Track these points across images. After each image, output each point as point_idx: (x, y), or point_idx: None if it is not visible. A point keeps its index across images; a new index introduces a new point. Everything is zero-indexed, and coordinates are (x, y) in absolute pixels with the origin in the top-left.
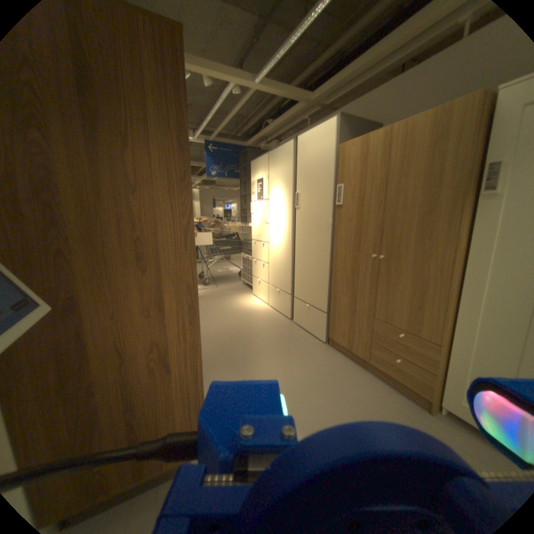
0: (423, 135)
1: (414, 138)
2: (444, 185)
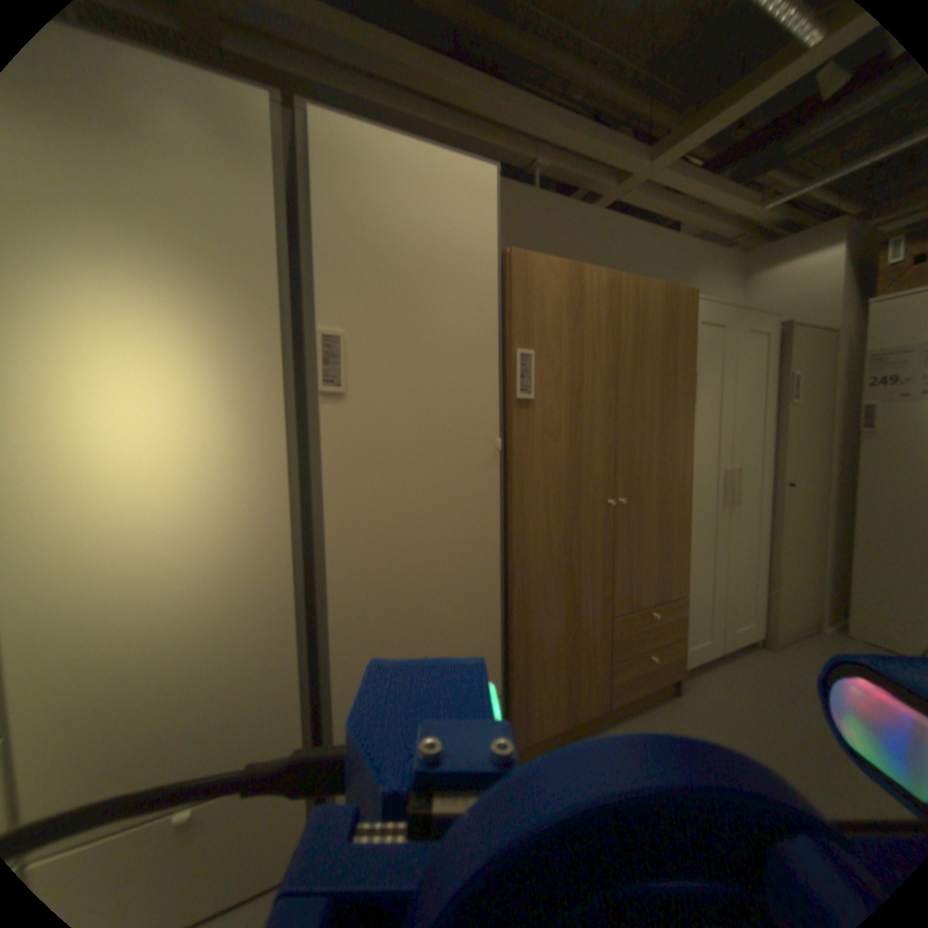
0: (658, 314)
1: (649, 313)
2: (680, 389)
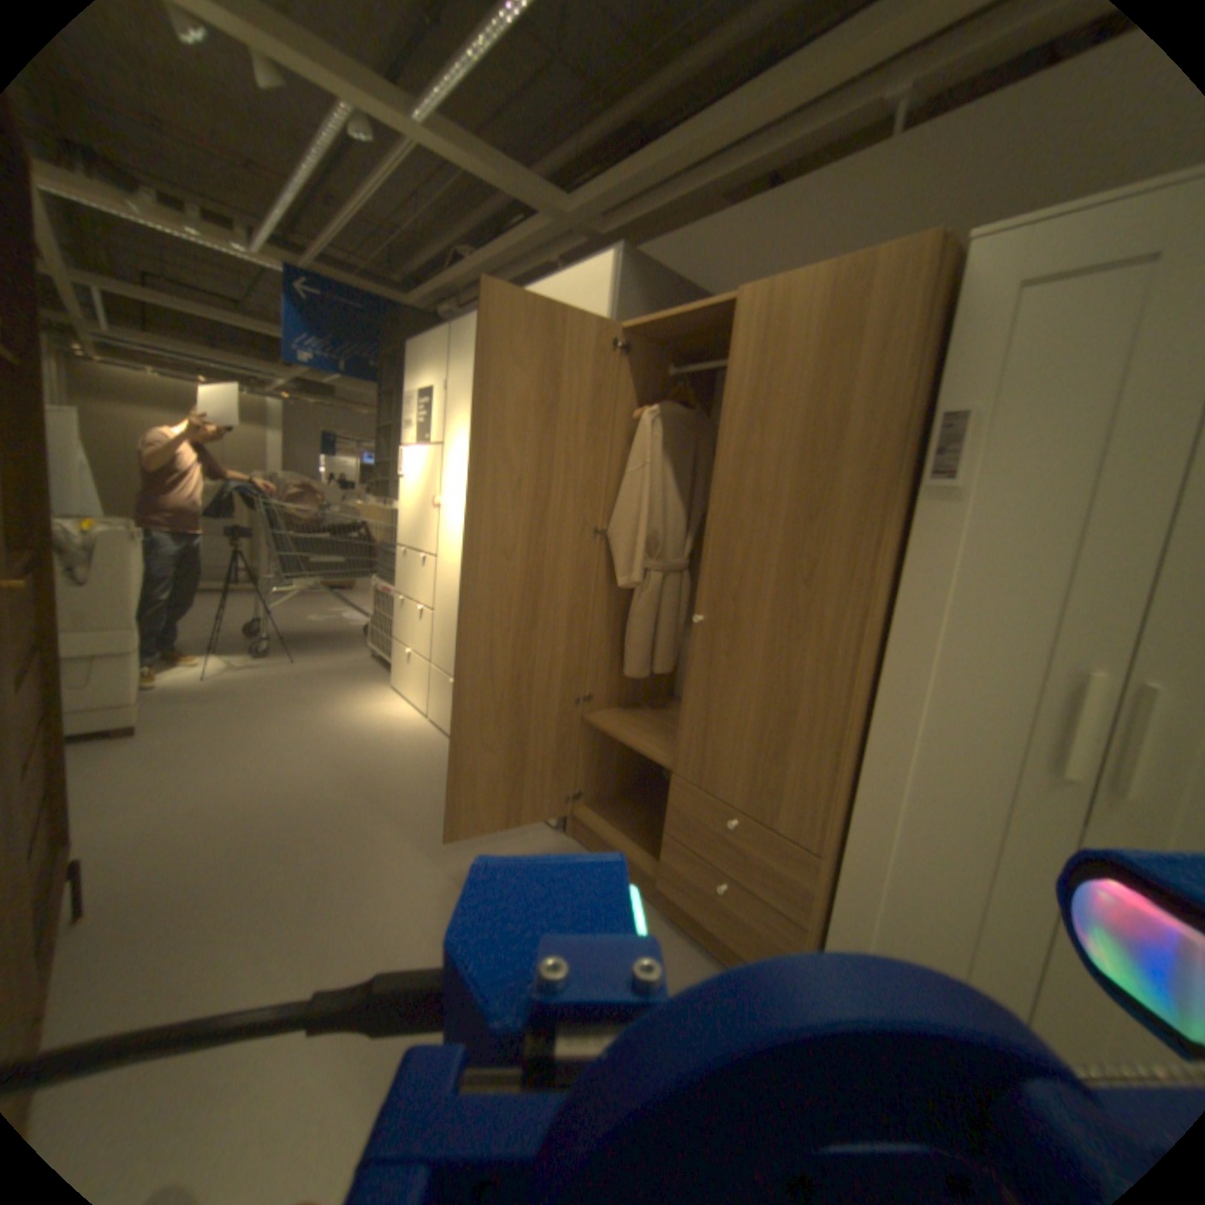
0: (805, 324)
1: (785, 328)
2: (847, 453)
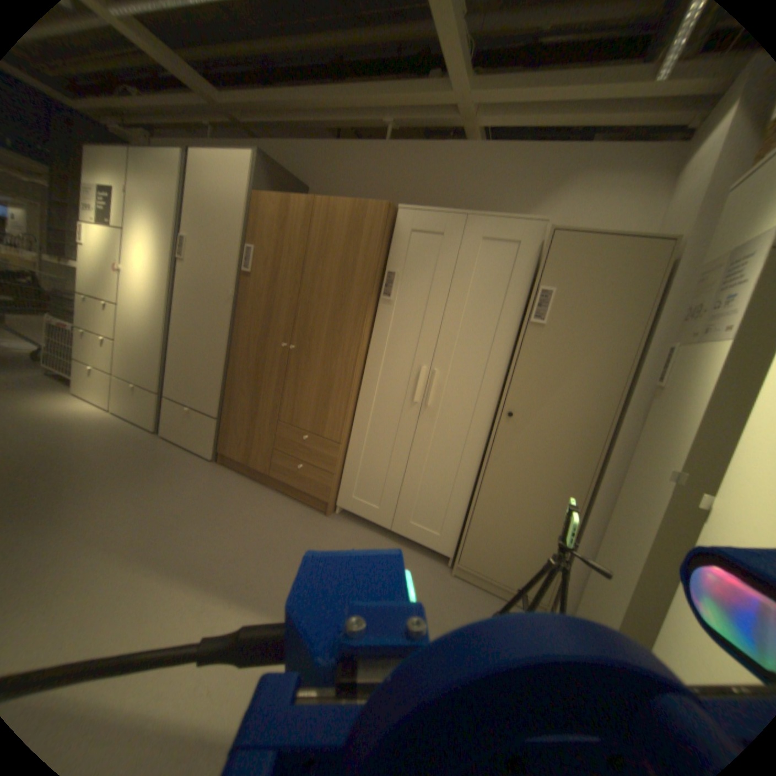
0: (341, 224)
1: (333, 223)
2: (354, 282)
